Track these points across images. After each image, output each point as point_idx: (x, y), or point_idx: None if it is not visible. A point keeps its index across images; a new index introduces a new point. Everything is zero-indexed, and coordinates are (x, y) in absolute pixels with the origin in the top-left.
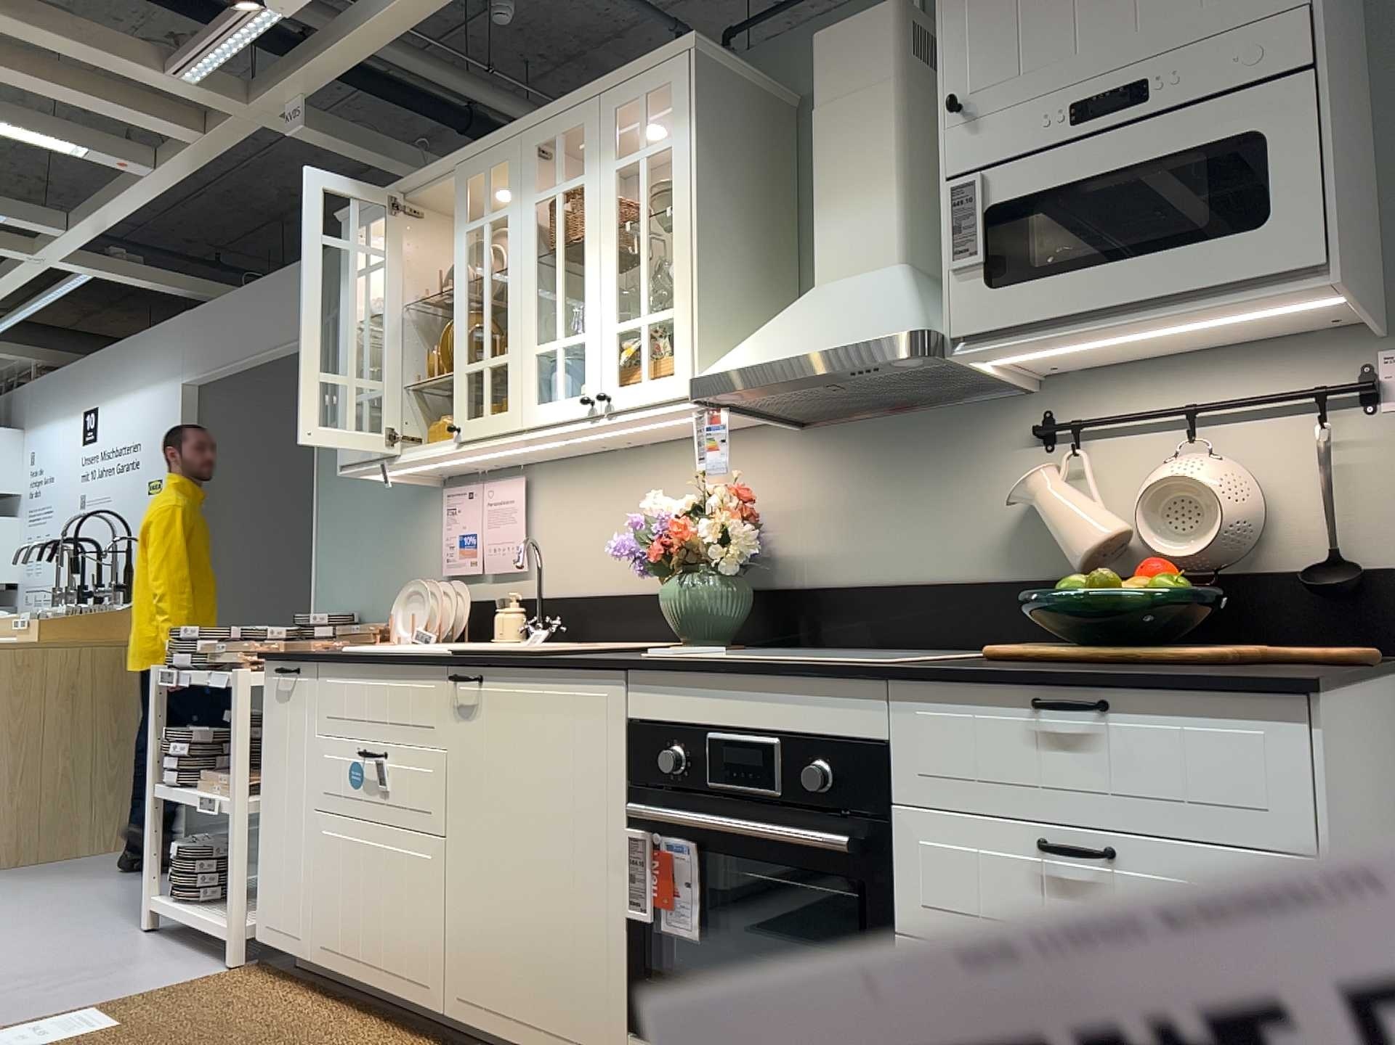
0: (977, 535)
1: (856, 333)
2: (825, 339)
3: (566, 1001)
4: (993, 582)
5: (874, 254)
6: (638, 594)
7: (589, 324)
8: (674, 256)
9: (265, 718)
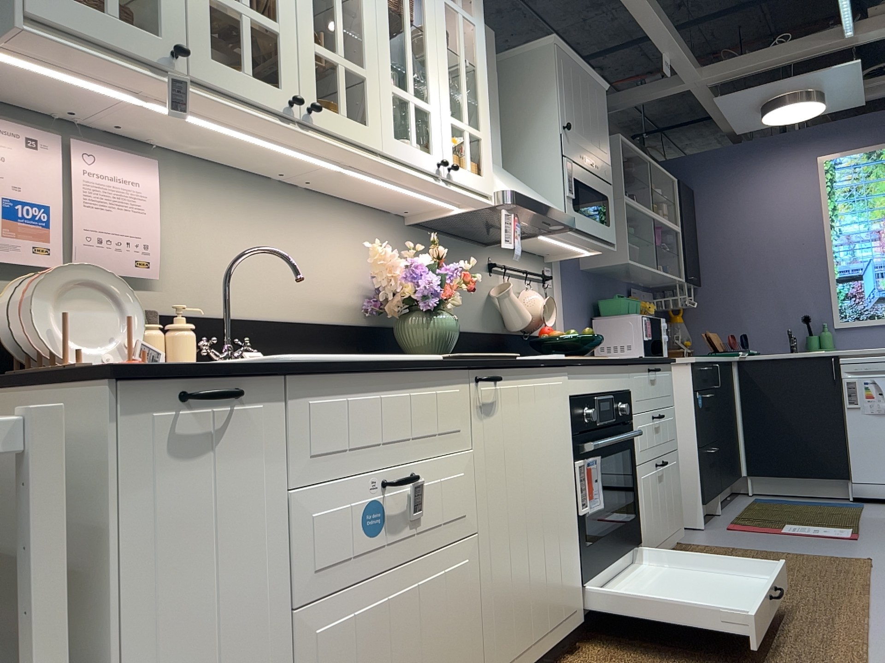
0: (475, 308)
1: (552, 205)
2: (544, 202)
3: (559, 595)
4: (482, 333)
5: (497, 157)
6: (303, 323)
7: (434, 102)
8: (482, 101)
9: (109, 508)
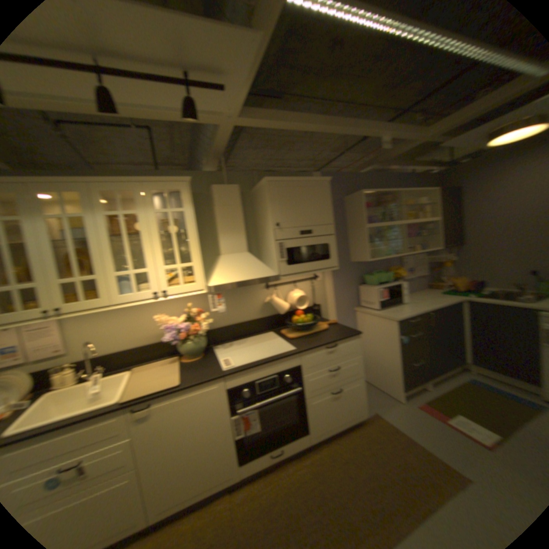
0: (256, 309)
1: (261, 274)
2: (253, 275)
3: (215, 476)
4: (261, 318)
5: (243, 249)
6: (143, 346)
7: (153, 266)
8: (194, 247)
9: None
